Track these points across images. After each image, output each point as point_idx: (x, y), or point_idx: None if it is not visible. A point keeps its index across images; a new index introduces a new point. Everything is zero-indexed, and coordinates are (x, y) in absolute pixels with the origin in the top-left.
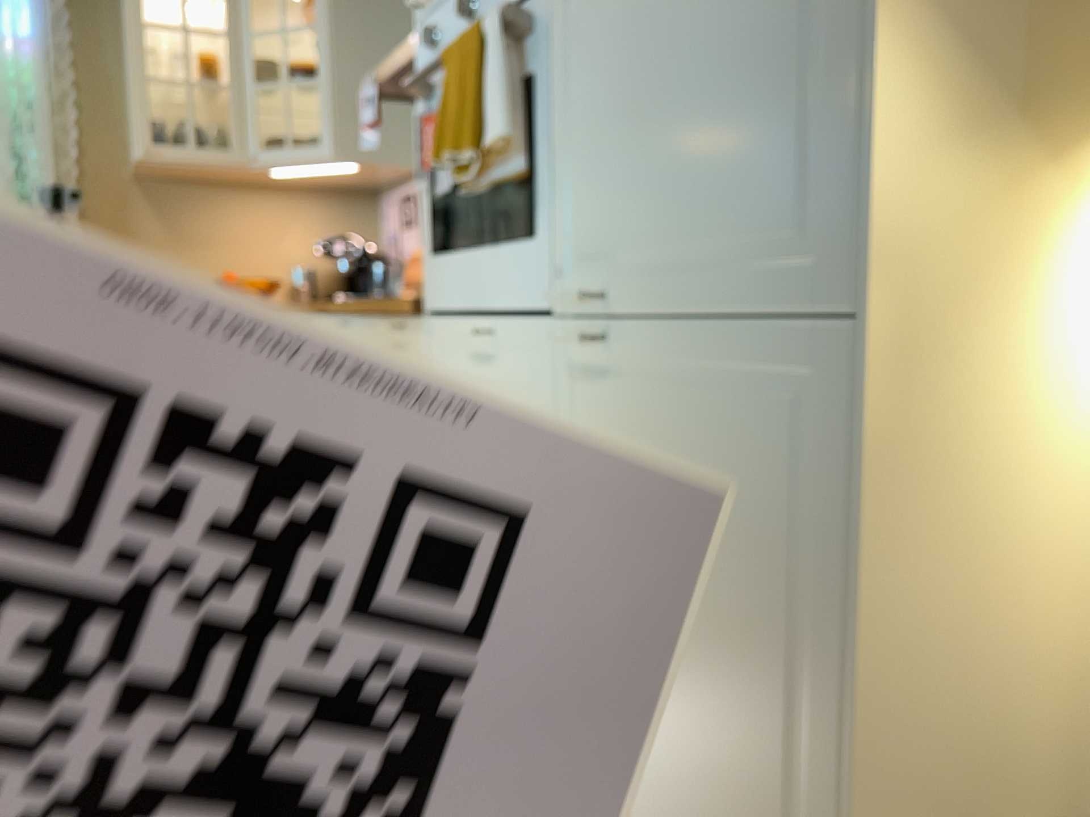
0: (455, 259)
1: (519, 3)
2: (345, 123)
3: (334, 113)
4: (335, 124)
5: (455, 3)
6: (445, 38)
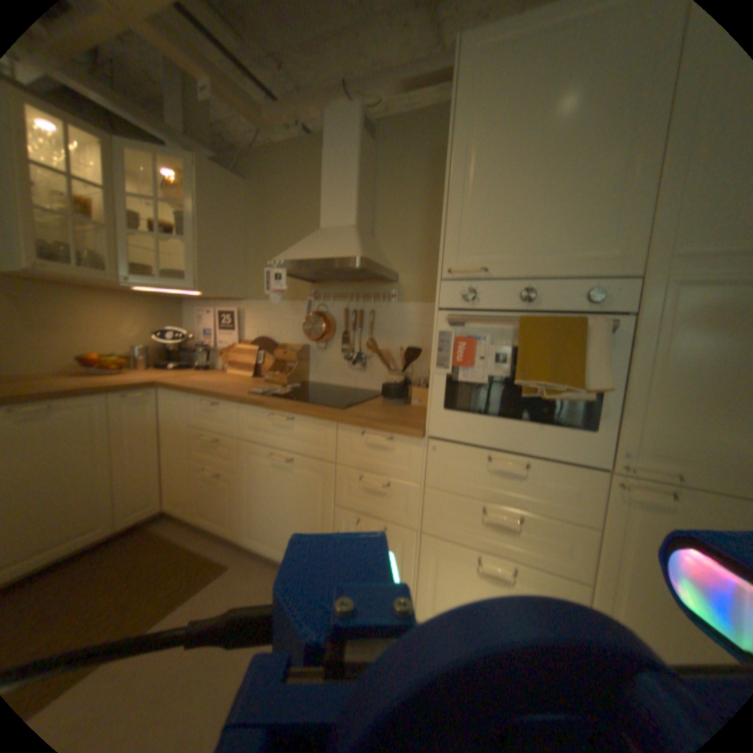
0: (477, 418)
1: (621, 322)
2: (201, 271)
3: (193, 263)
4: (193, 270)
5: (499, 286)
6: (481, 300)
